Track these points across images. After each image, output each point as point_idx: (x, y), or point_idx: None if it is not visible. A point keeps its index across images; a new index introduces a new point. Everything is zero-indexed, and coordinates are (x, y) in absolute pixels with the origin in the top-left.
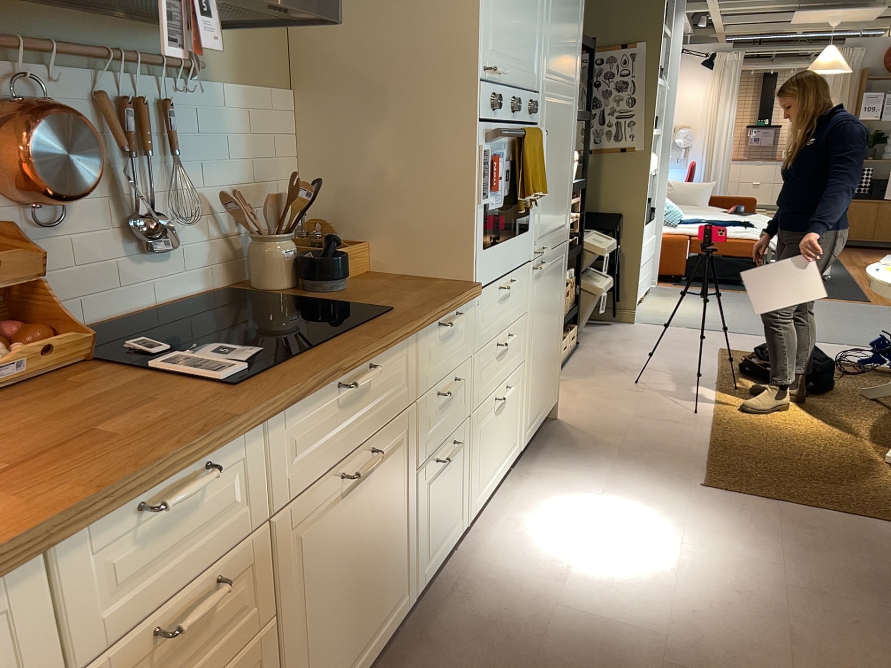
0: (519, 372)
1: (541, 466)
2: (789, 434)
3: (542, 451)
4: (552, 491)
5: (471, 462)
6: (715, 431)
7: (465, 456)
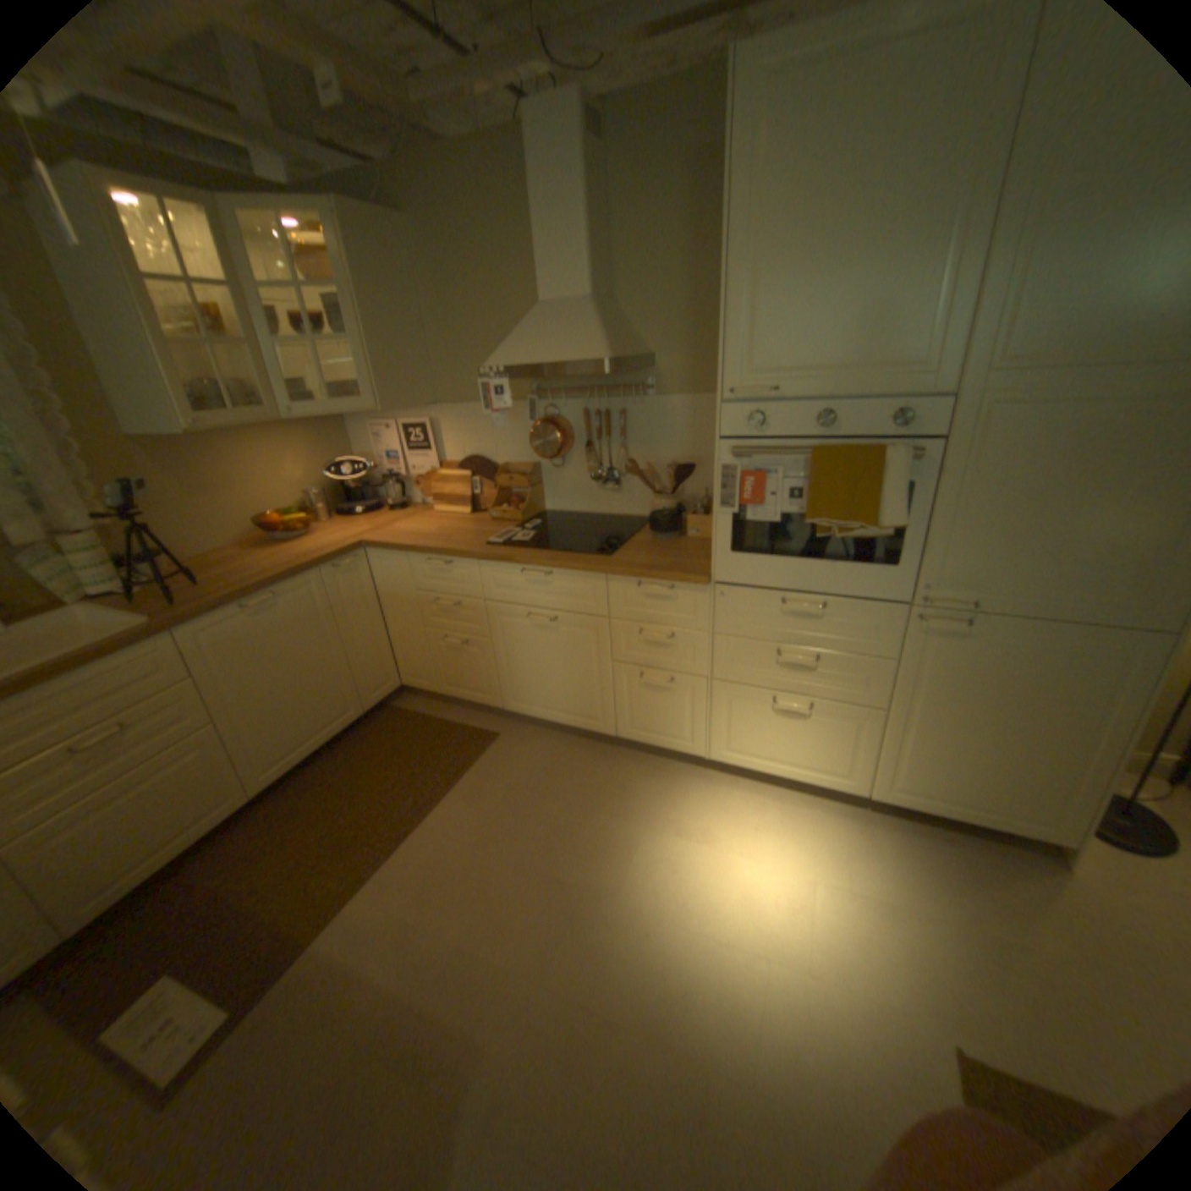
0: (860, 711)
1: (894, 839)
2: None
3: (940, 844)
4: (837, 845)
5: (712, 715)
6: None
7: (697, 702)
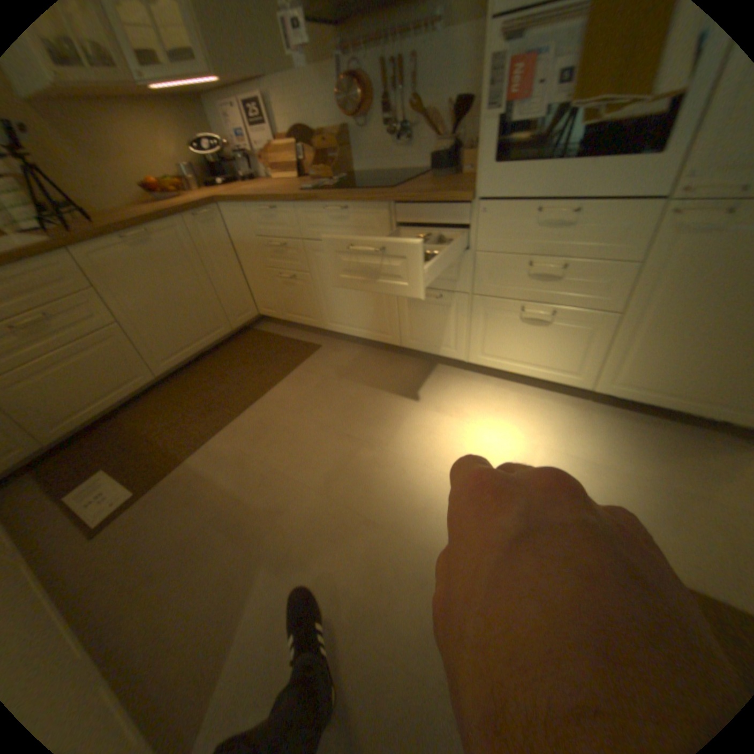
0: (596, 314)
1: (607, 420)
2: None
3: (646, 425)
4: (559, 421)
5: (470, 325)
6: None
7: (459, 314)
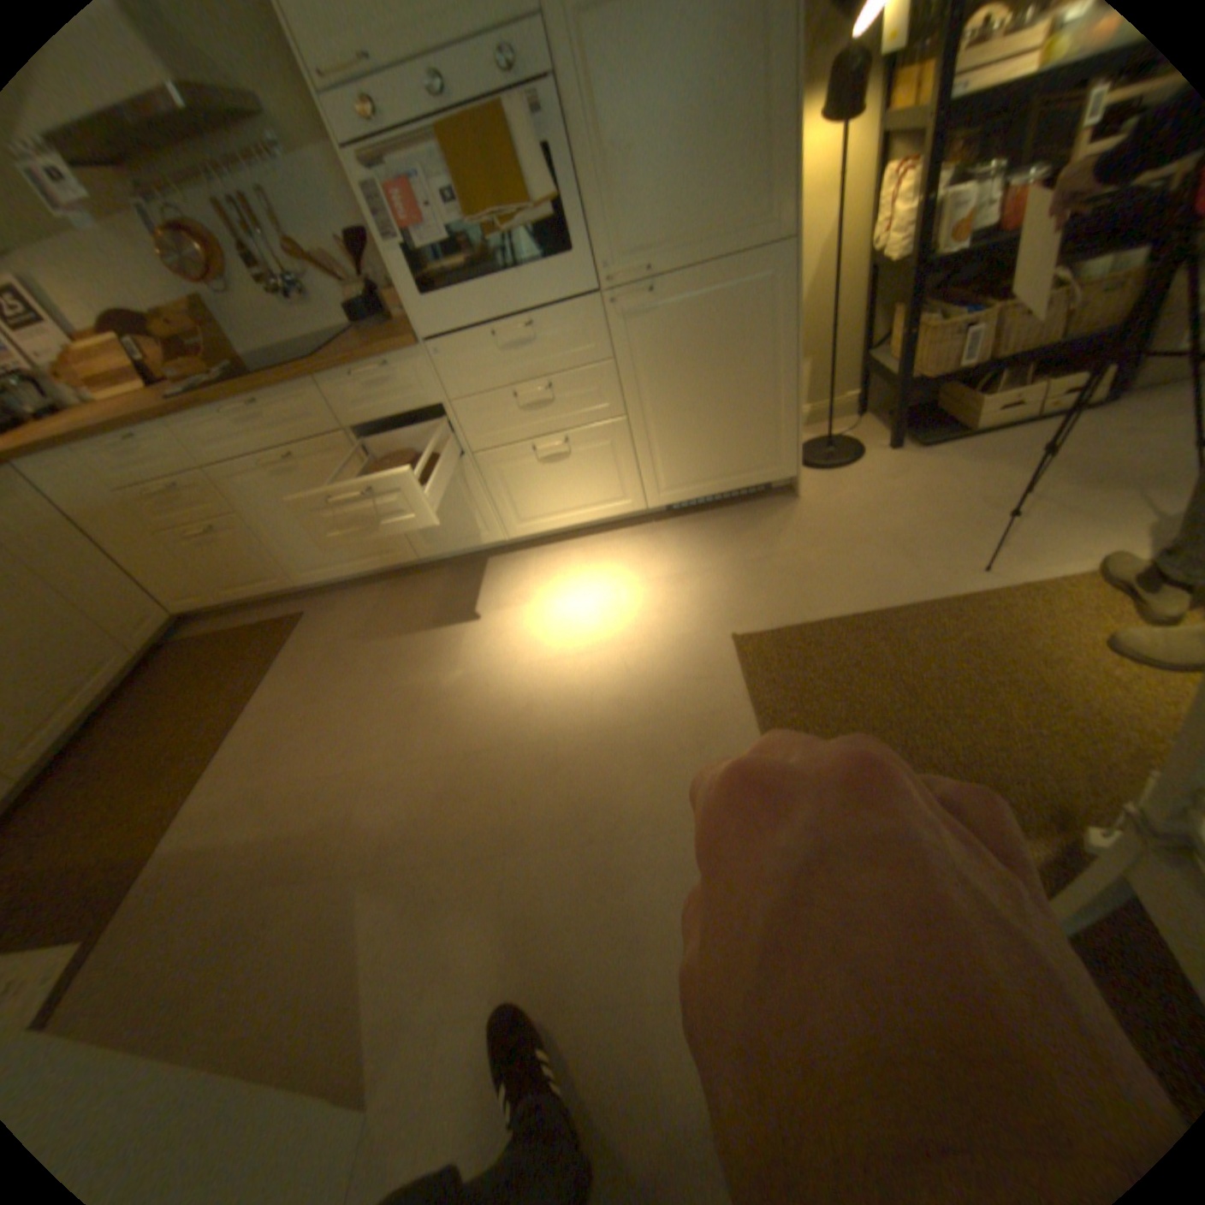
0: (605, 425)
1: (674, 532)
2: (1055, 684)
3: (708, 520)
4: (631, 555)
5: (490, 492)
6: (930, 605)
7: (471, 485)
